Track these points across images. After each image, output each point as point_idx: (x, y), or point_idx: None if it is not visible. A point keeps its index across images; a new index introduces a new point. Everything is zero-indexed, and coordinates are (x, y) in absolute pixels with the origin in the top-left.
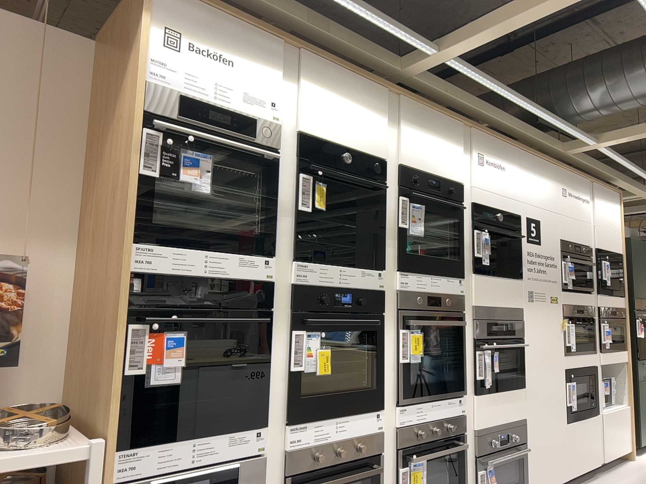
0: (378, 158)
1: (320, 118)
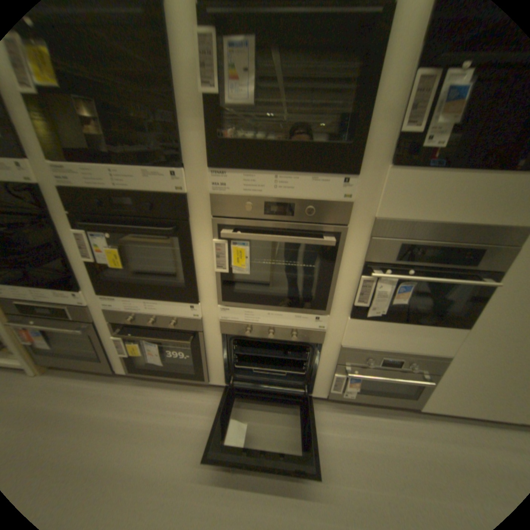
0: None
1: None
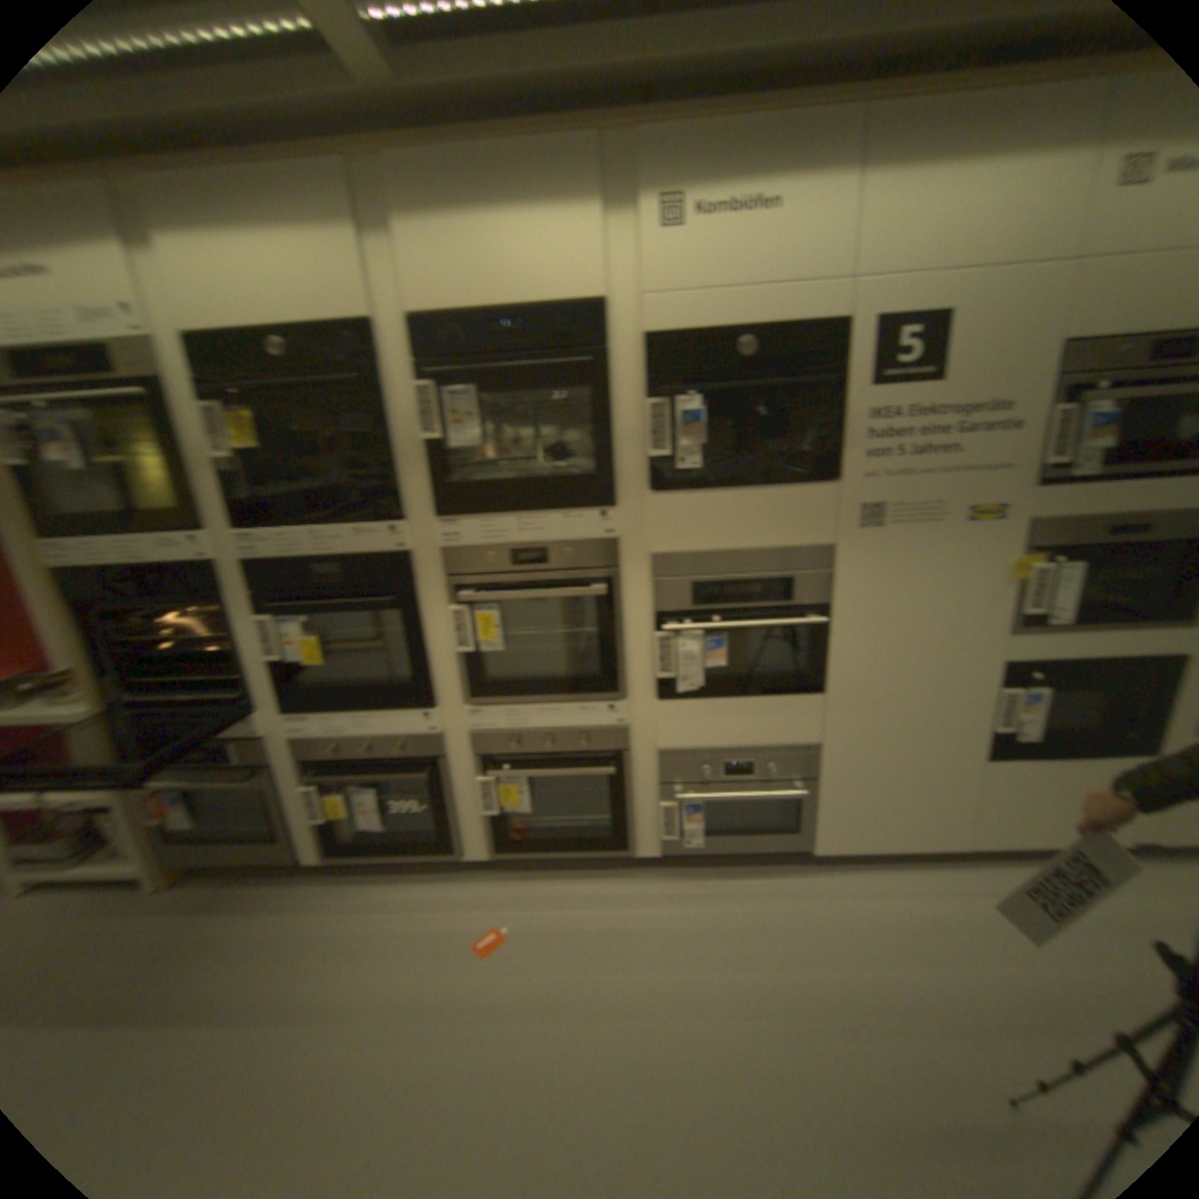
0: (344, 317)
1: (194, 288)
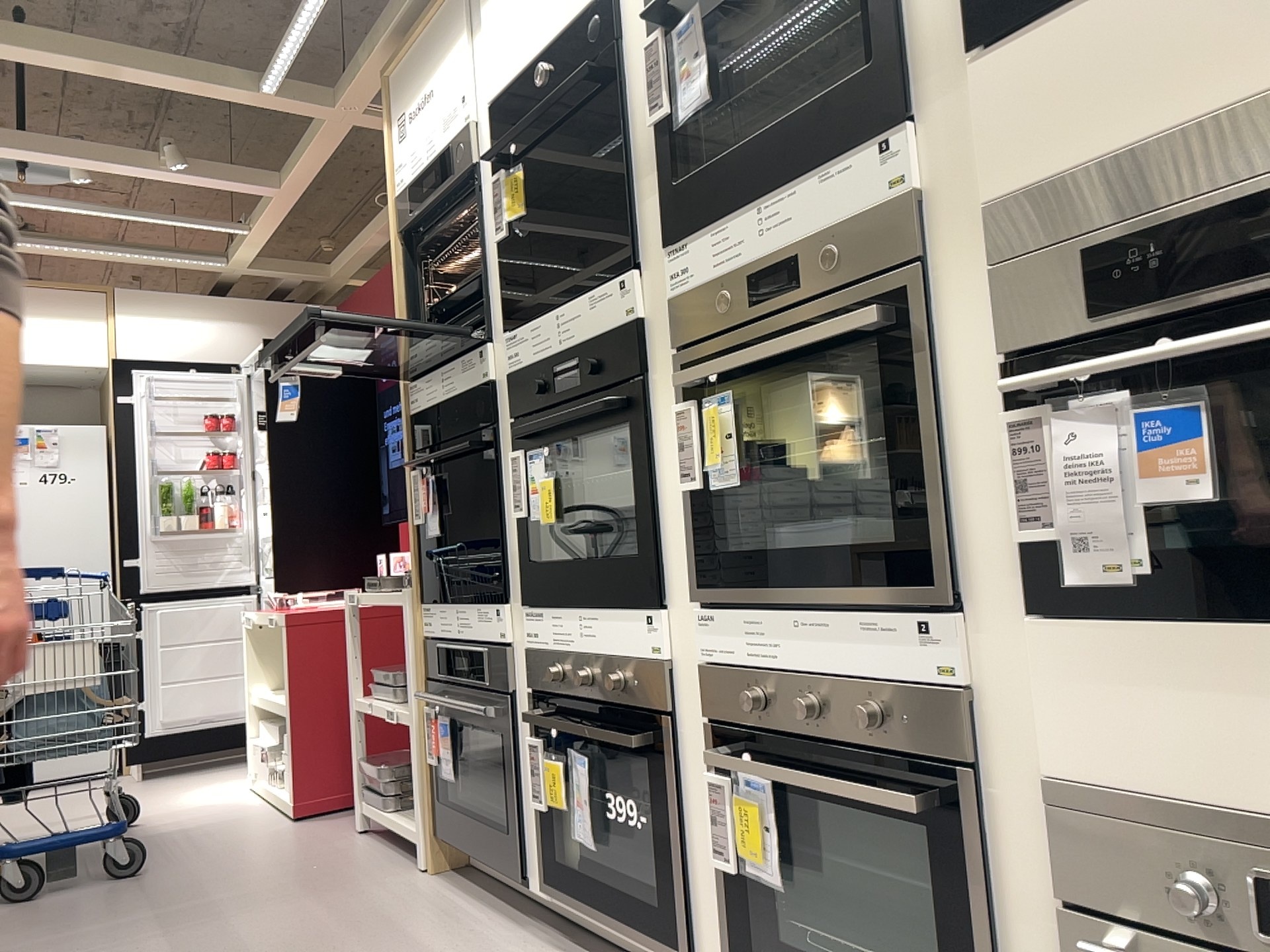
0: None
1: (502, 44)
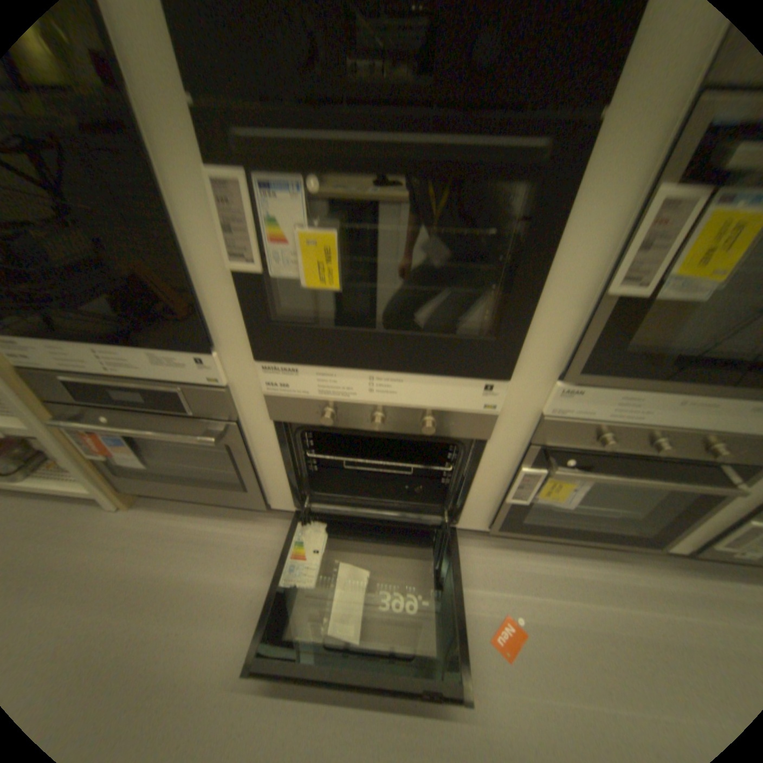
0: None
1: None
